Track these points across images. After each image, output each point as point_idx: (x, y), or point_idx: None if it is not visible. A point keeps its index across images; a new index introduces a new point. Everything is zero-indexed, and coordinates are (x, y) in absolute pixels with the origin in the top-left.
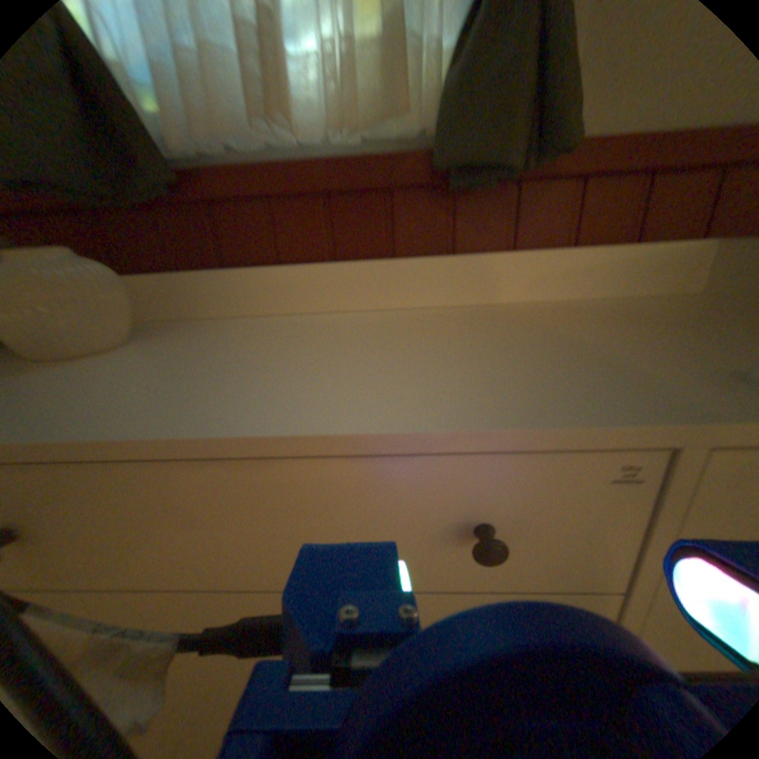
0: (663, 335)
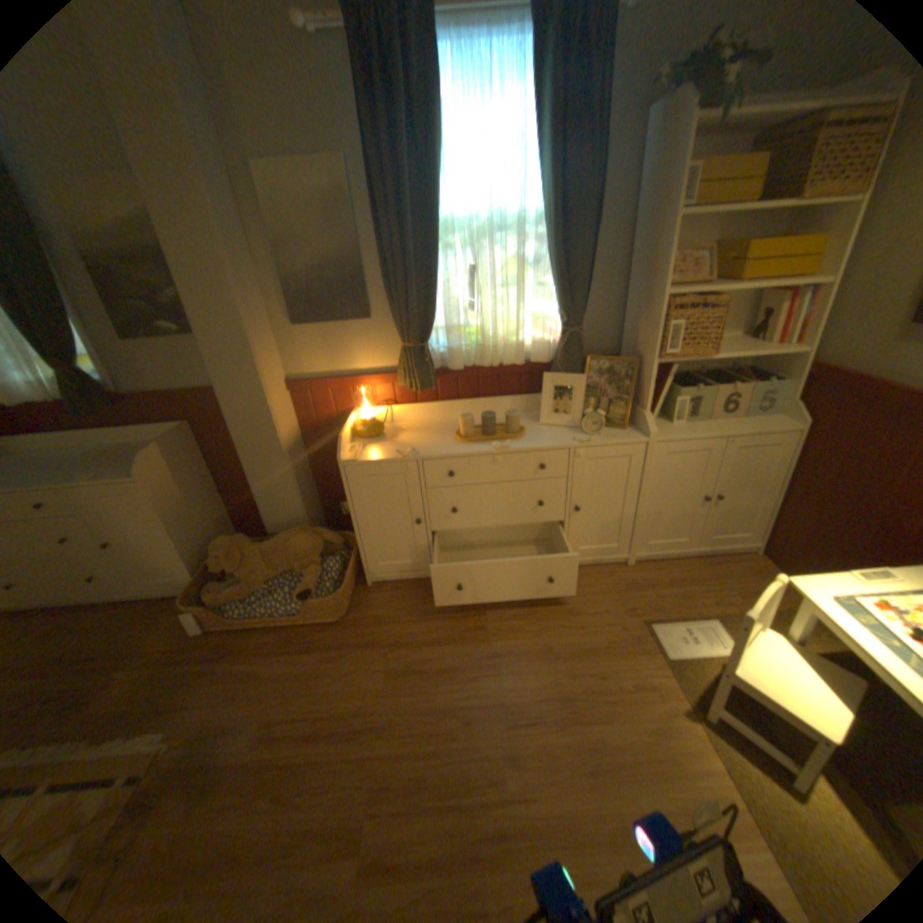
0: (111, 464)
